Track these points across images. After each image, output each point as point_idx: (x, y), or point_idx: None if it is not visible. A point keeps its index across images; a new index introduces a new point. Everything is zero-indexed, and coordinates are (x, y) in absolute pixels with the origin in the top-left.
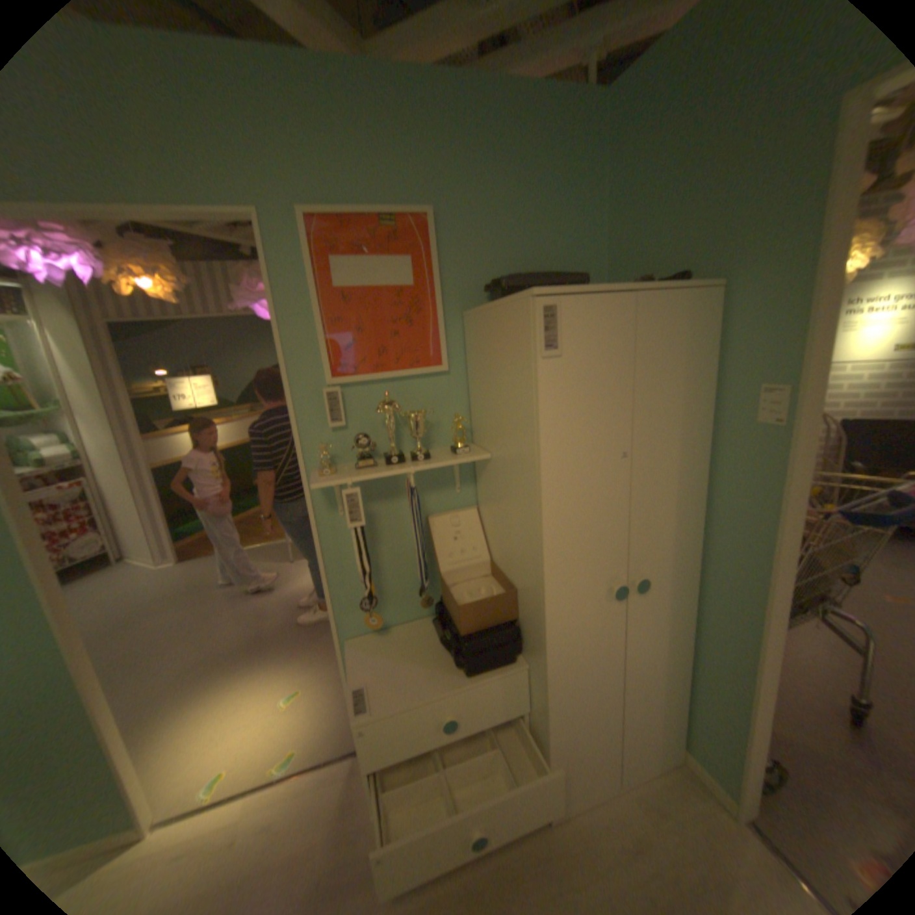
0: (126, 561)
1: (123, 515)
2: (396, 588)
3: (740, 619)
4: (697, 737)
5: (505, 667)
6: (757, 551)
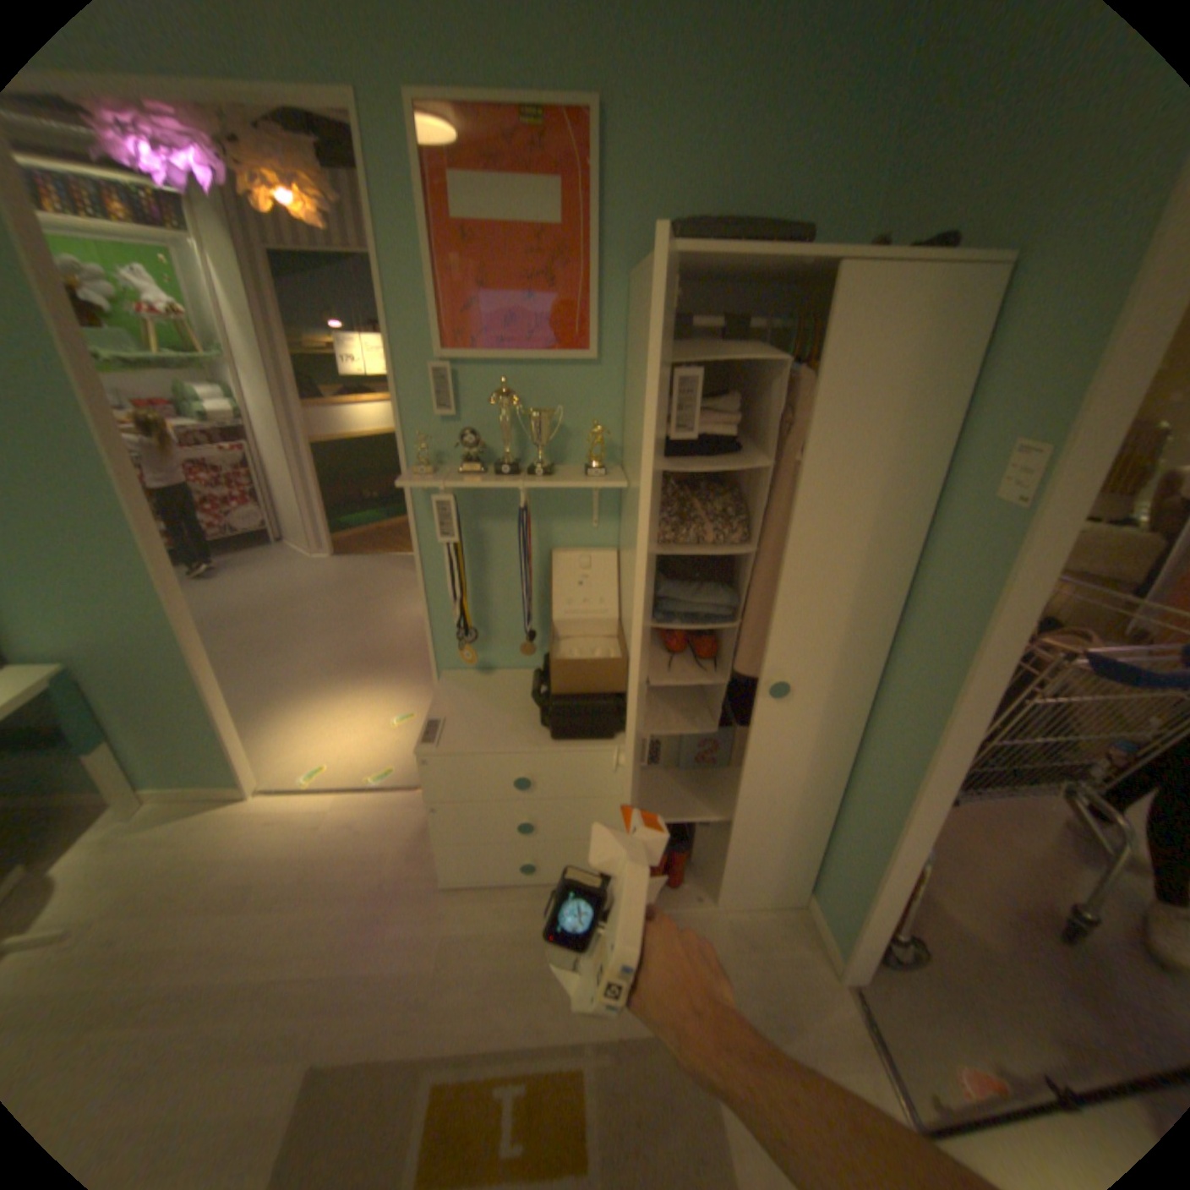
0: (286, 544)
1: (283, 493)
2: (506, 627)
3: (903, 762)
4: (827, 885)
5: (597, 740)
6: (944, 681)
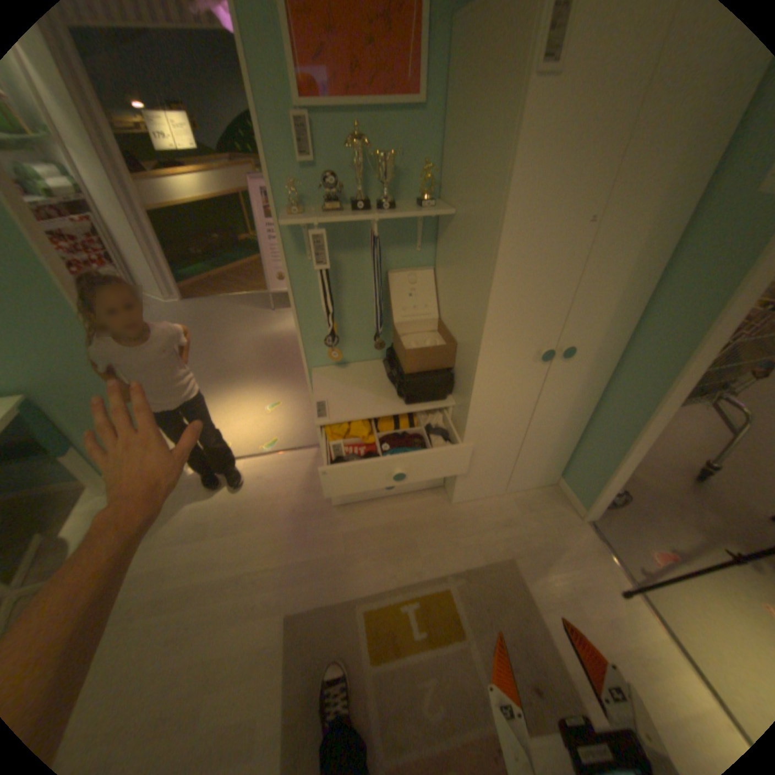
0: (142, 294)
1: (132, 253)
2: (355, 332)
3: (644, 390)
4: (573, 469)
5: (435, 401)
6: (687, 333)
